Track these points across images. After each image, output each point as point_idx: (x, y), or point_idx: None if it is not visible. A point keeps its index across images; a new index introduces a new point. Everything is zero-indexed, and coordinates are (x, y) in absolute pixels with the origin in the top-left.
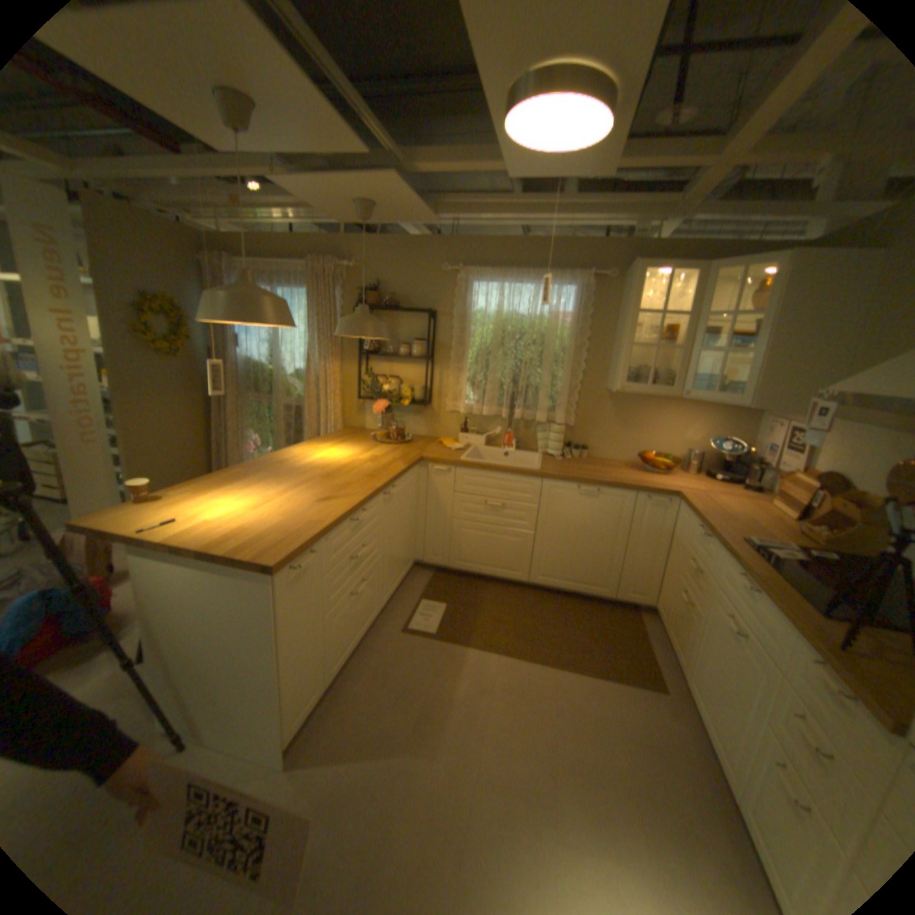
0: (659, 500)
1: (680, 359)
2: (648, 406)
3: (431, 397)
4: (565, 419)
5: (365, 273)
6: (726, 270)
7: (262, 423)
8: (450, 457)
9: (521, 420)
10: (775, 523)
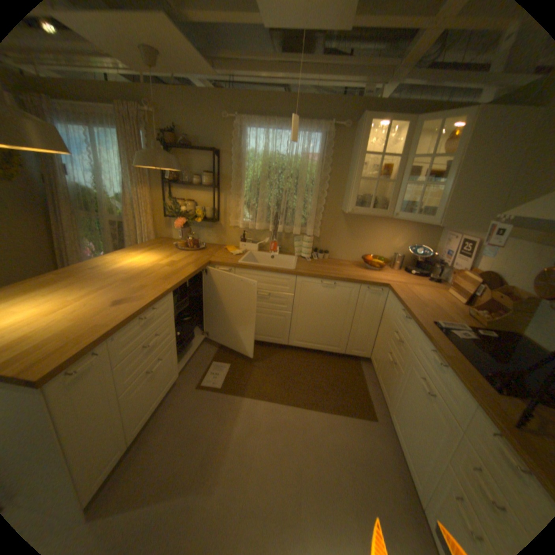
0: (375, 290)
1: (392, 190)
2: (369, 223)
3: (219, 216)
4: (313, 232)
5: (162, 117)
6: (427, 123)
7: (94, 234)
8: (231, 260)
9: (283, 232)
10: (451, 307)
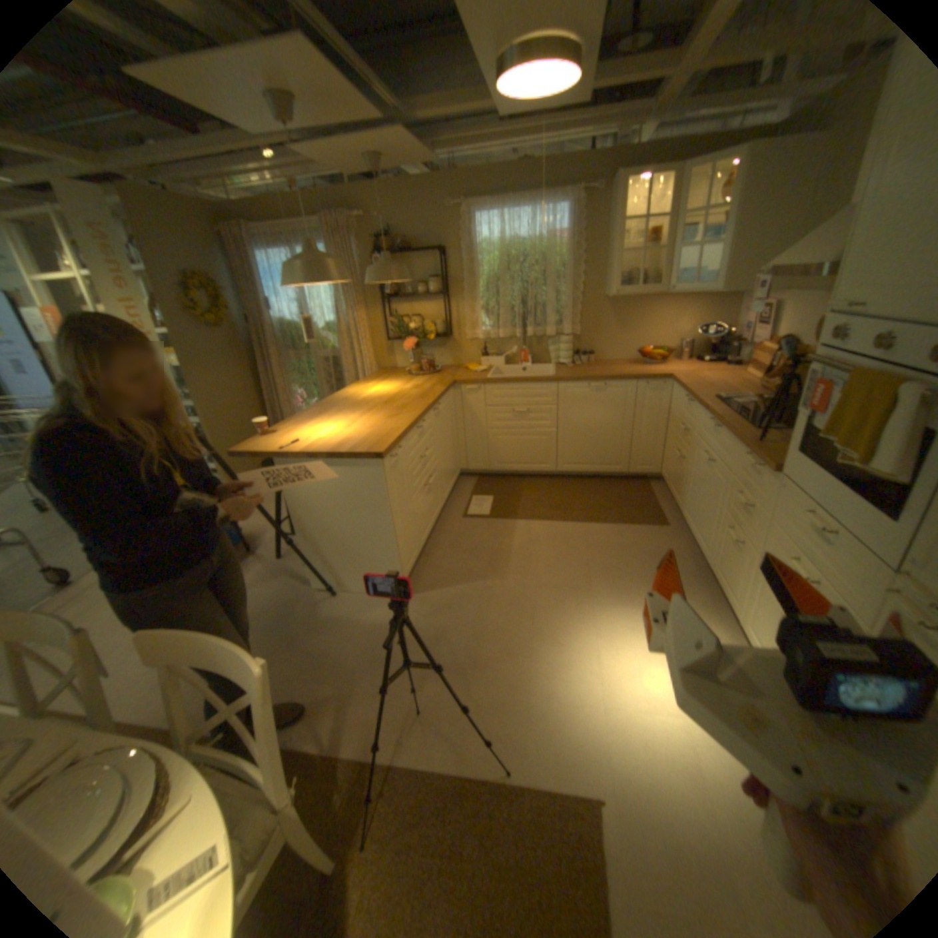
0: (654, 384)
1: (664, 258)
2: (642, 306)
3: (450, 329)
4: (571, 330)
5: (372, 219)
6: (698, 168)
7: (303, 377)
8: (477, 377)
9: (532, 337)
10: (742, 384)
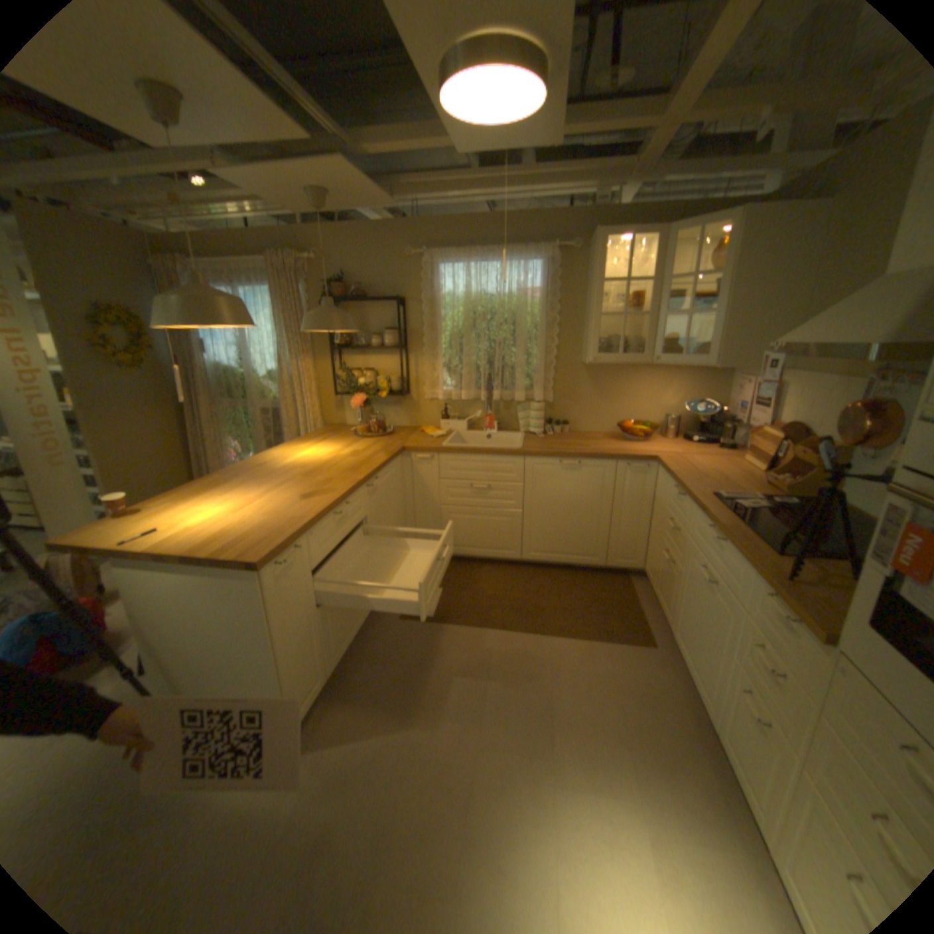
0: (637, 466)
1: (648, 326)
2: (623, 376)
3: (408, 387)
4: (544, 396)
5: (327, 264)
6: (685, 232)
7: (239, 429)
8: (432, 444)
9: (500, 401)
10: (744, 476)
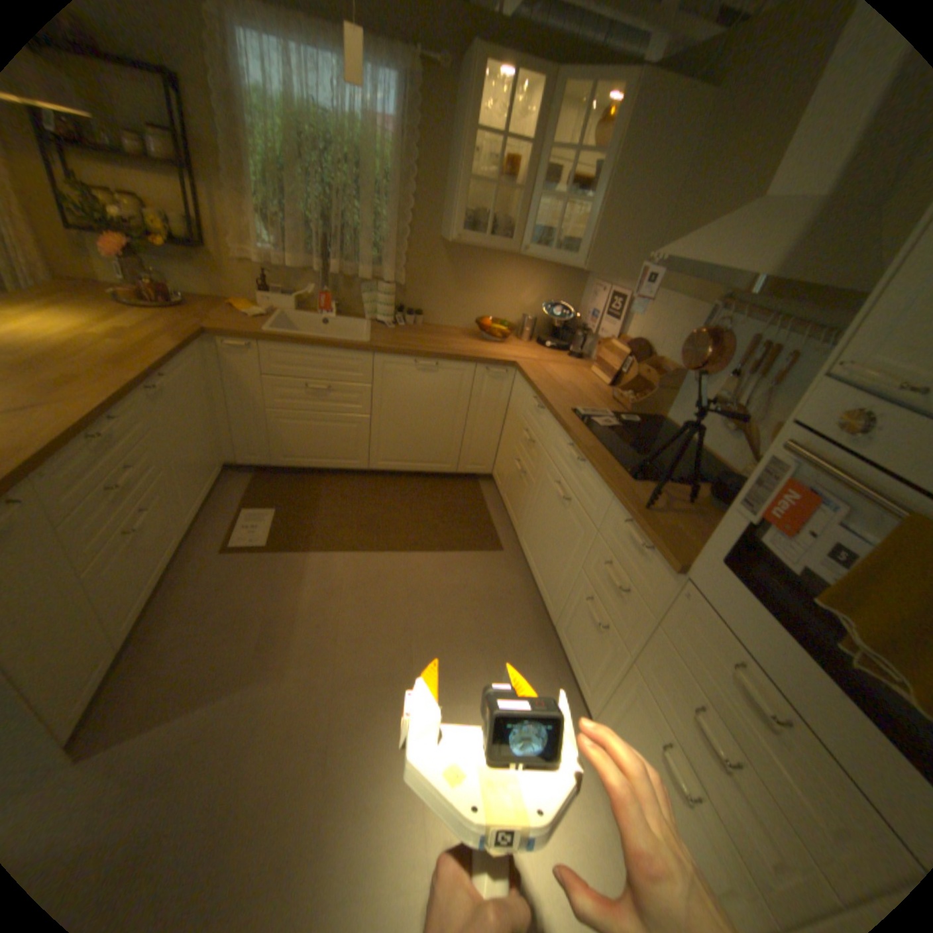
0: (496, 372)
1: (520, 206)
2: (485, 264)
3: (202, 235)
4: (395, 276)
5: None
6: (572, 87)
7: None
8: (247, 327)
9: (340, 275)
10: (593, 390)
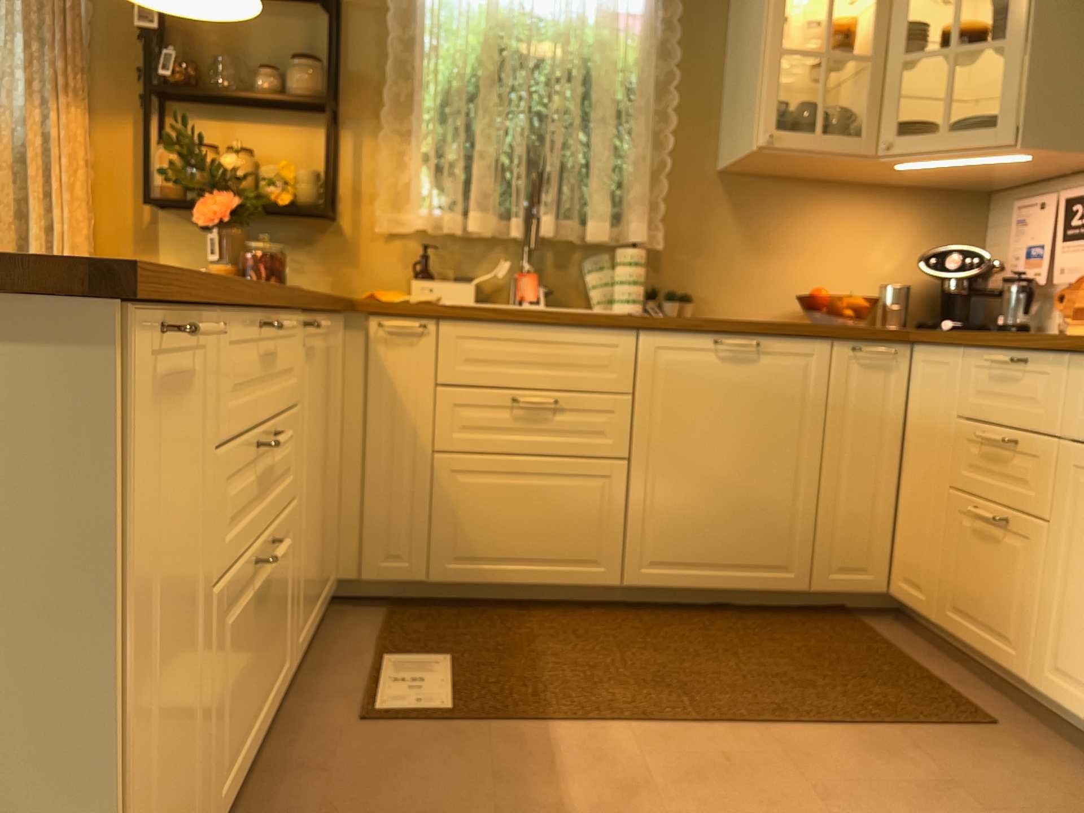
0: (877, 350)
1: (860, 92)
2: (799, 205)
3: (337, 202)
4: (644, 237)
5: None
6: None
7: None
8: (418, 302)
9: (550, 245)
10: None
